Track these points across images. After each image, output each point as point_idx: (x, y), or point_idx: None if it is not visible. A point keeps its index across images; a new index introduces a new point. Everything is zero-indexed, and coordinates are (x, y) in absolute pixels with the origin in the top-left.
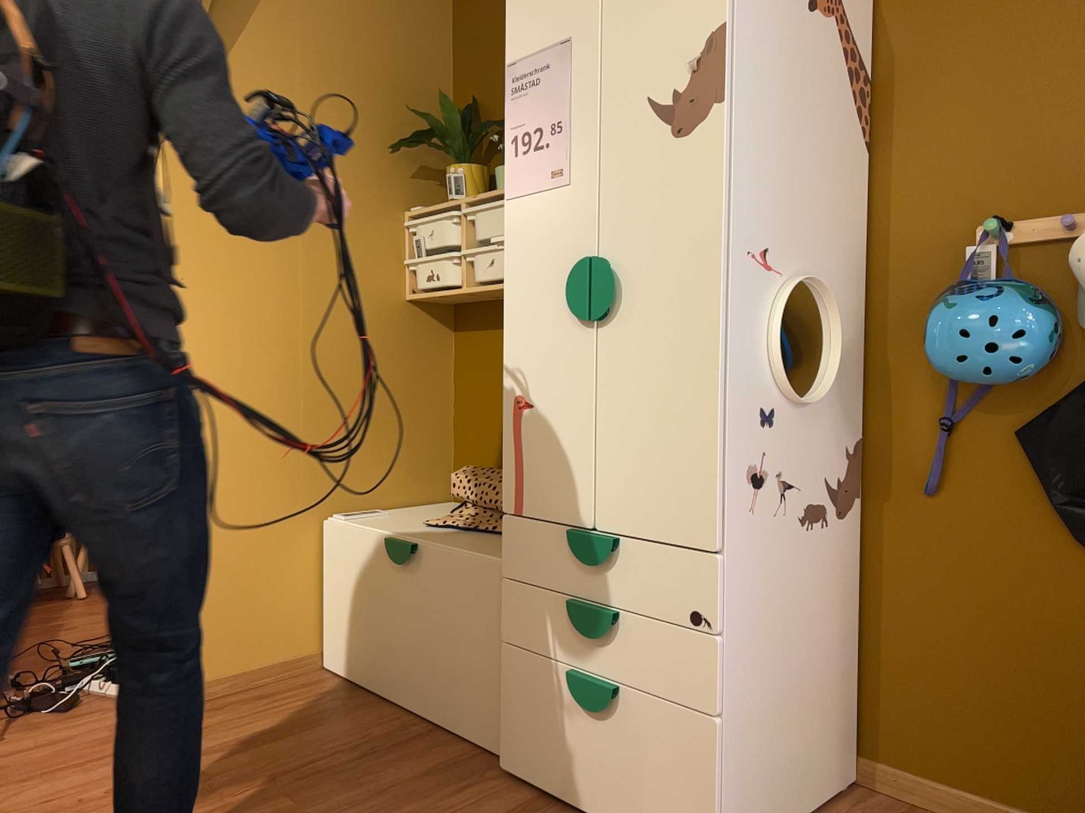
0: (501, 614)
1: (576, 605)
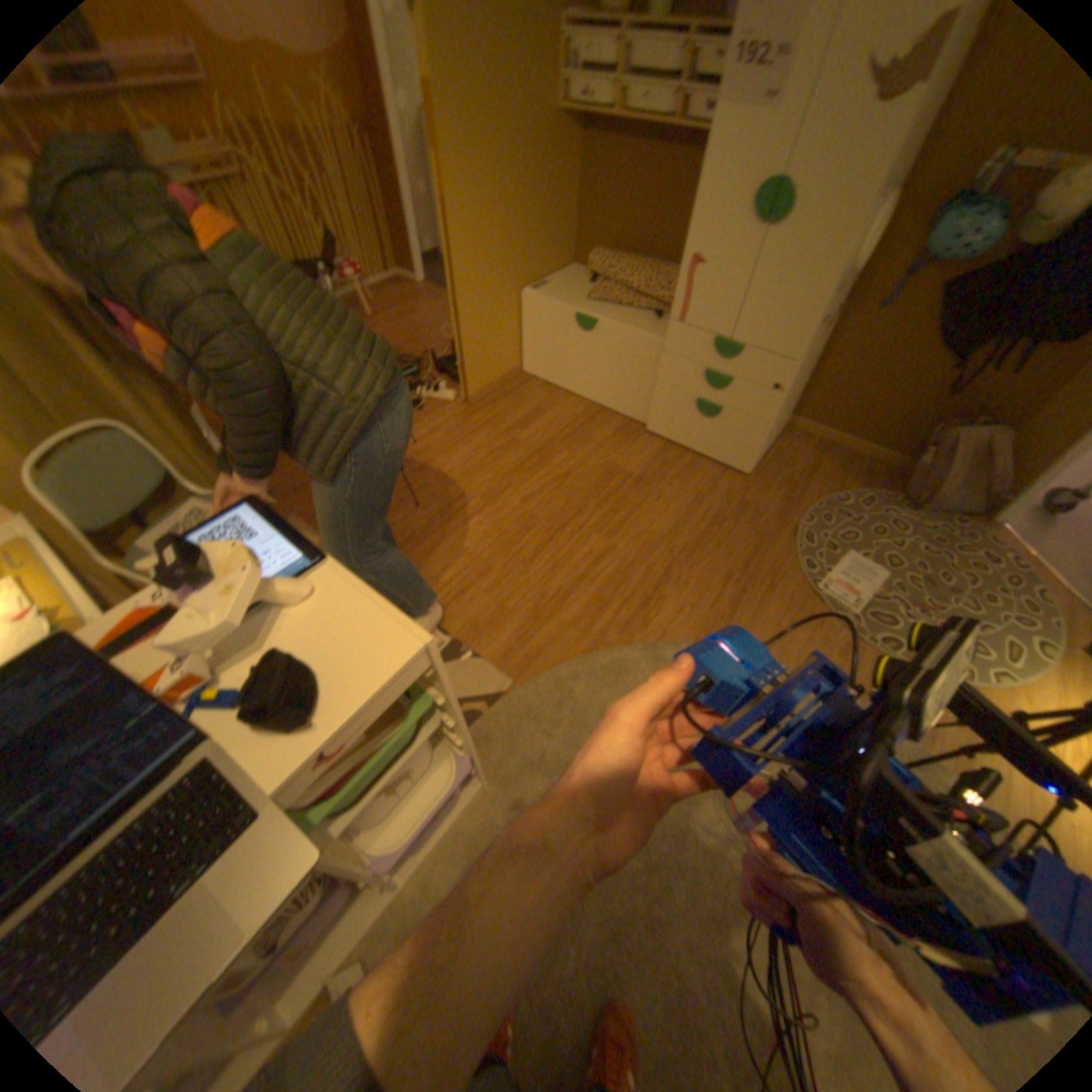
0: (657, 368)
1: (708, 372)
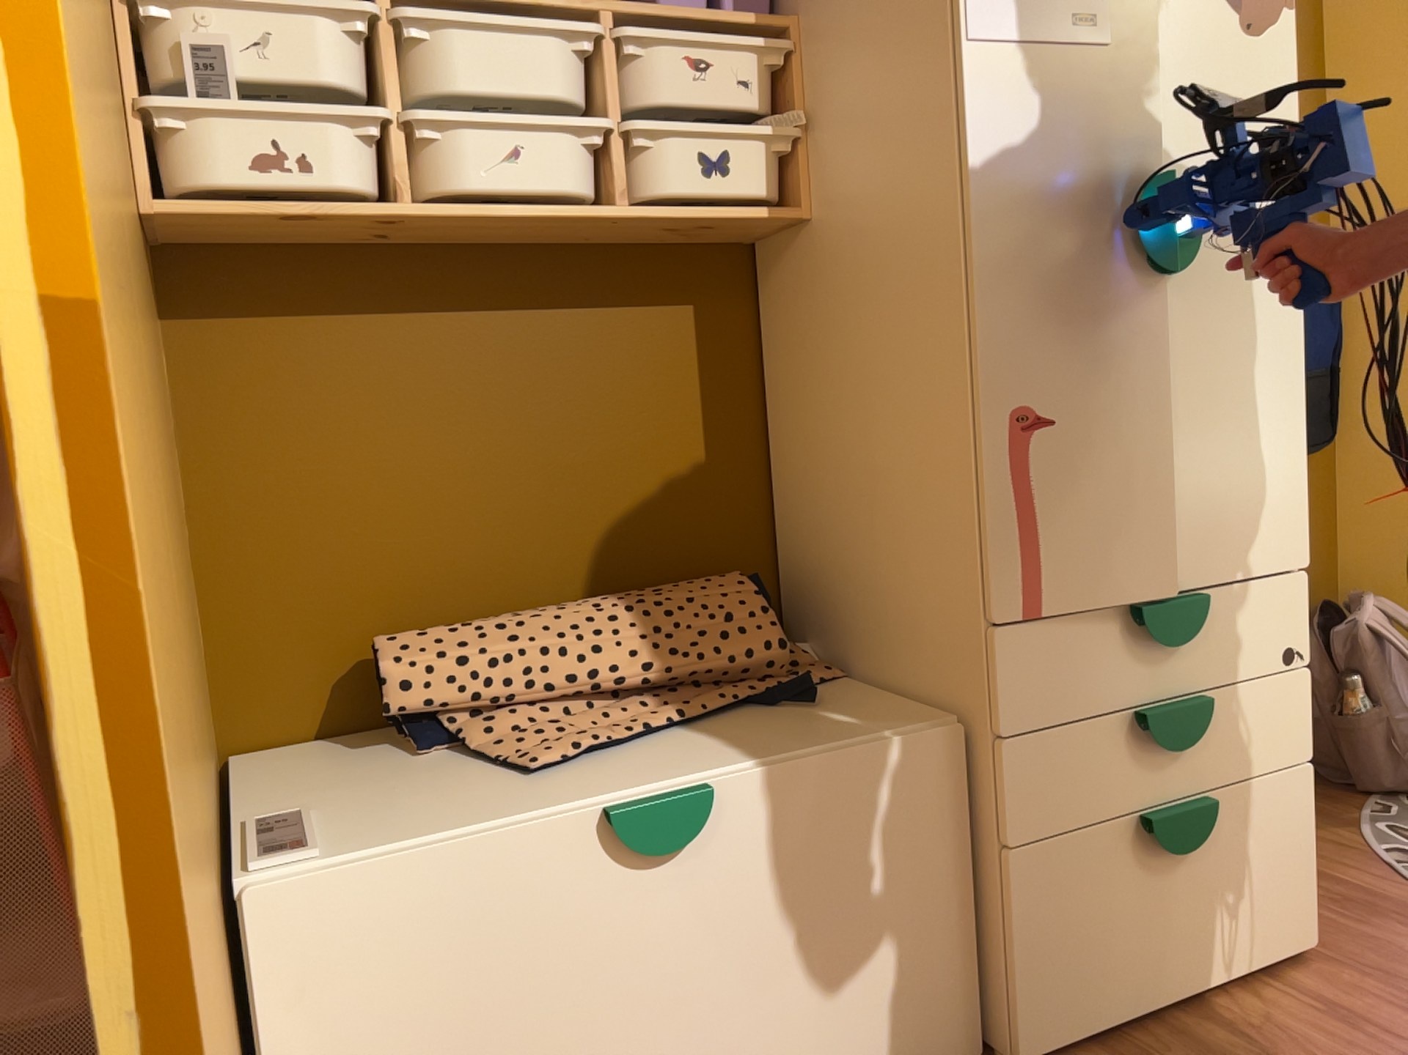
0: (1009, 803)
1: (1164, 712)
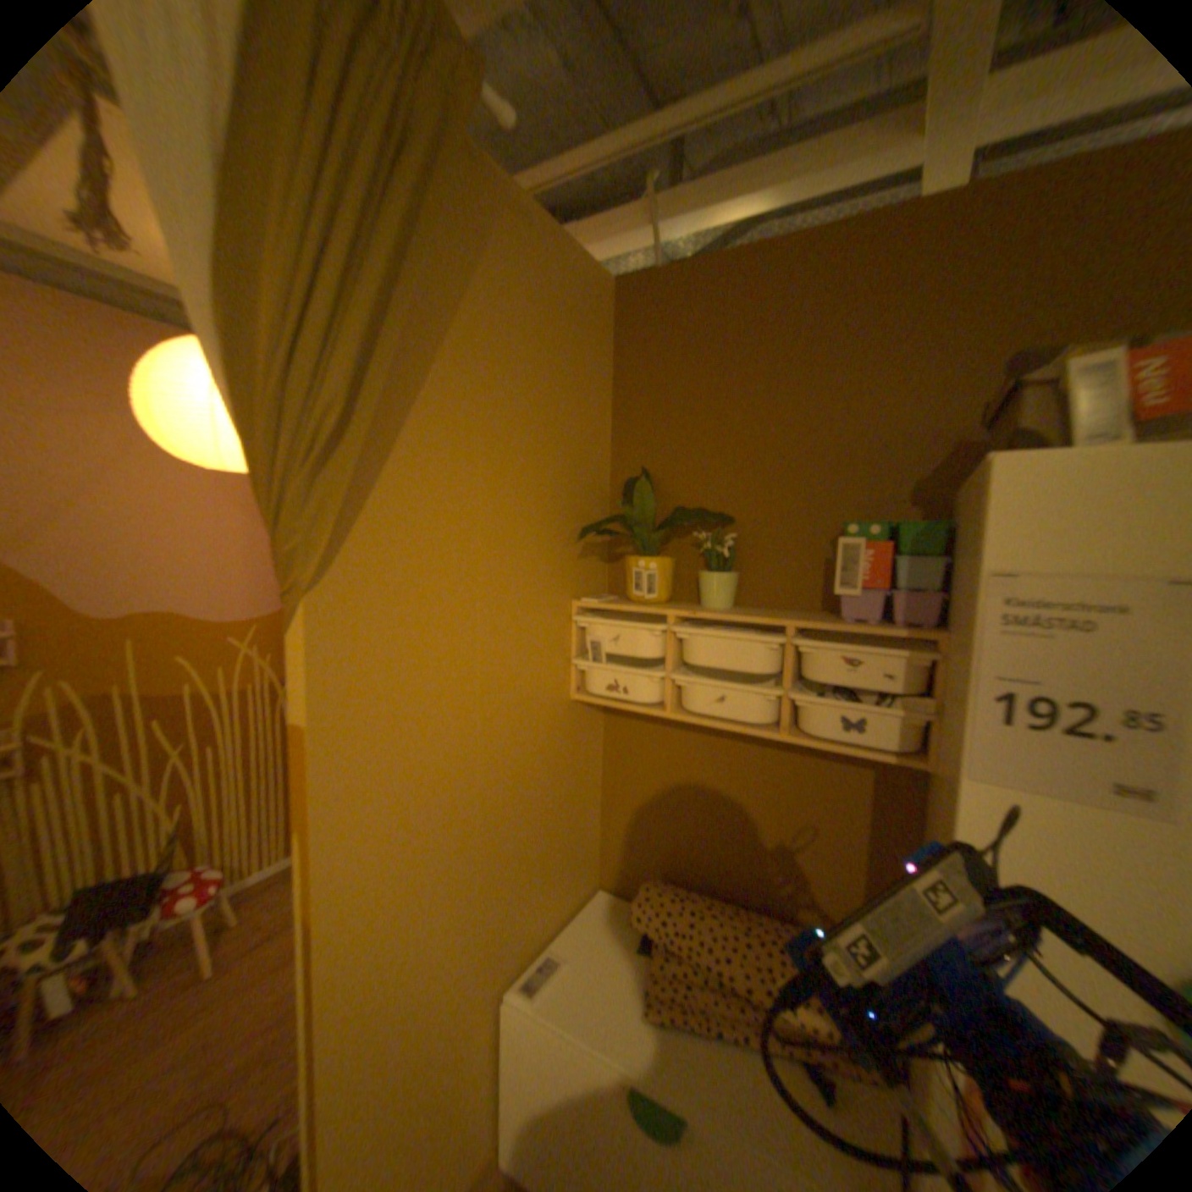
0: None
1: None
